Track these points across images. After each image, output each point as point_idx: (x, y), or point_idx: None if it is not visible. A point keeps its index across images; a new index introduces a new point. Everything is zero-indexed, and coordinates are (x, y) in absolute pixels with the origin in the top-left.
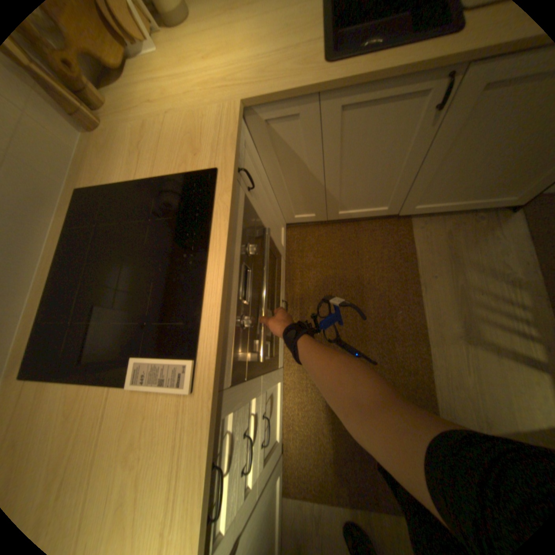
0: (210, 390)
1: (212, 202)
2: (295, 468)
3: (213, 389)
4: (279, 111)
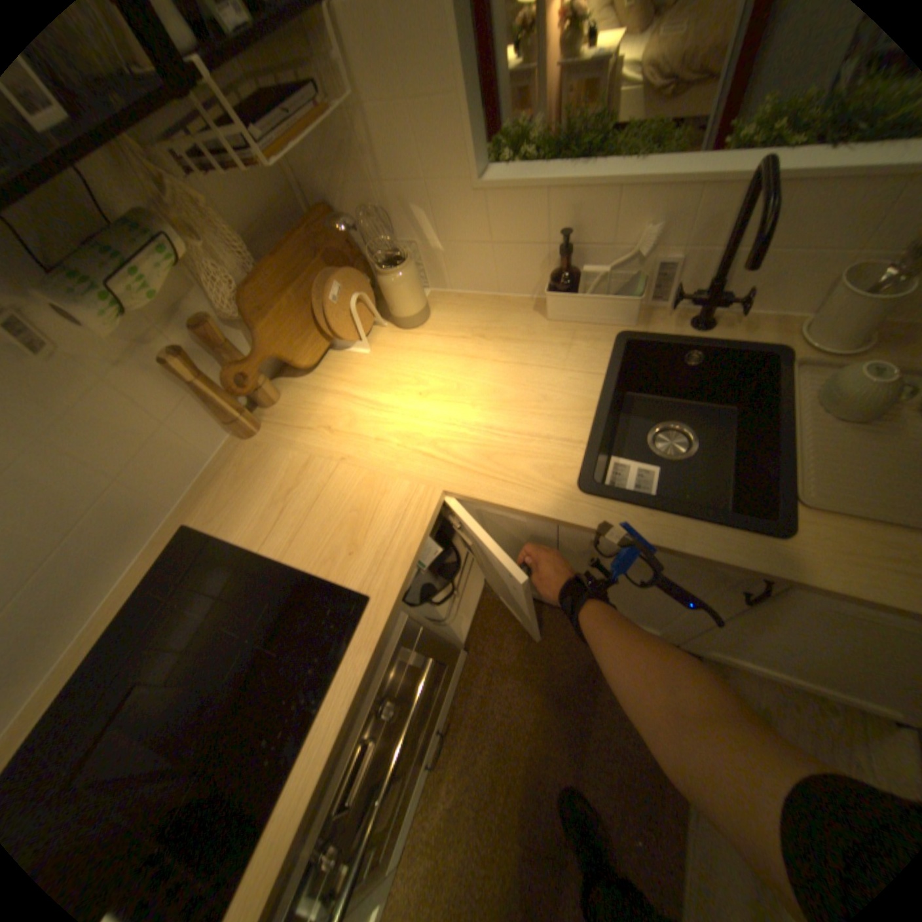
0: None
1: (338, 659)
2: None
3: None
4: (497, 511)
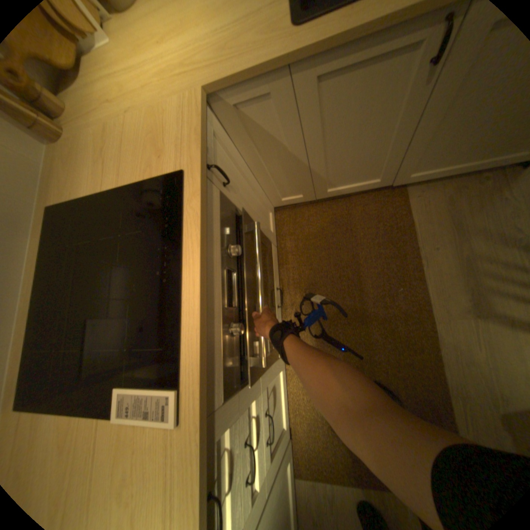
0: (196, 423)
1: (180, 210)
2: (304, 452)
3: (201, 419)
4: (247, 92)
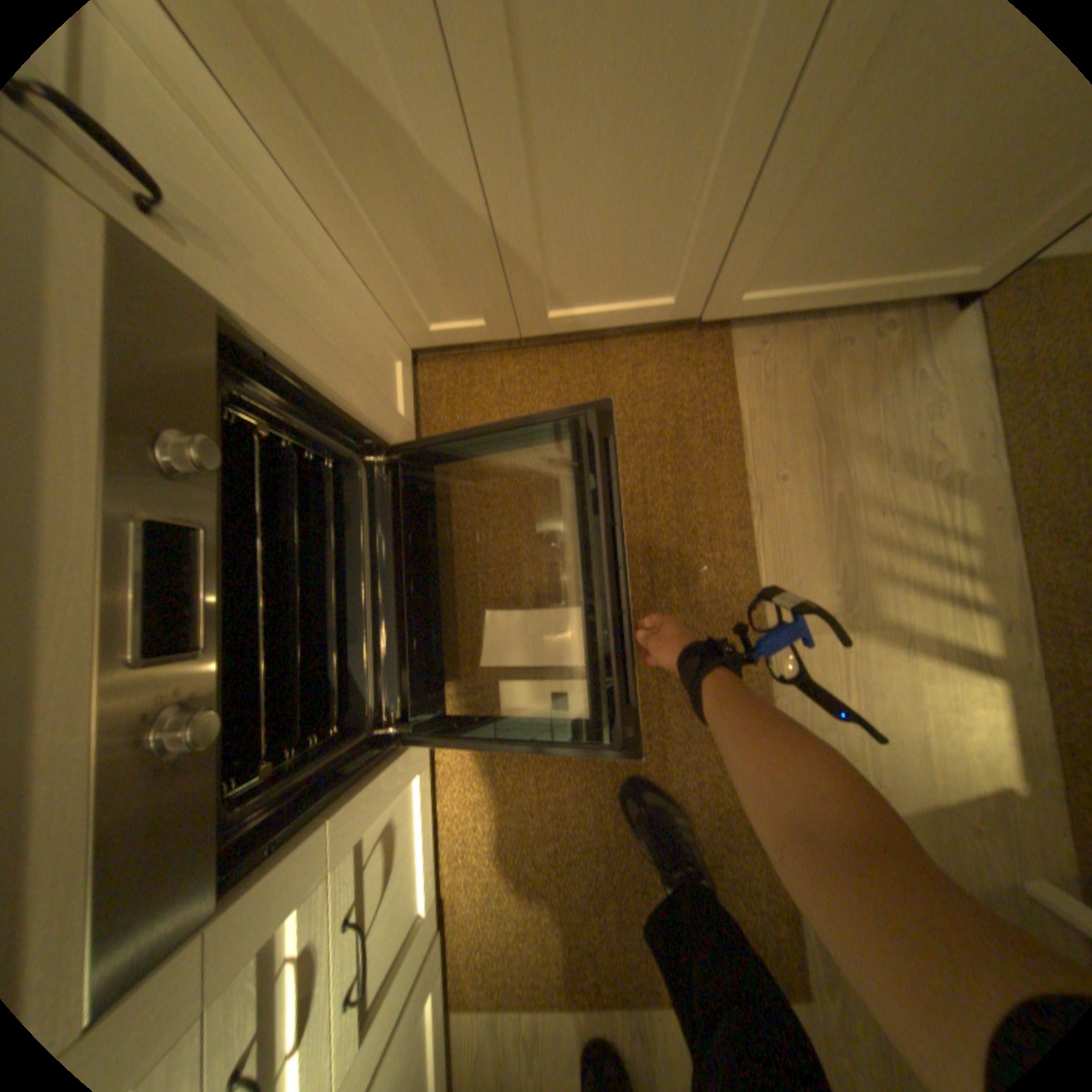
0: None
1: None
2: (474, 949)
3: None
4: None
